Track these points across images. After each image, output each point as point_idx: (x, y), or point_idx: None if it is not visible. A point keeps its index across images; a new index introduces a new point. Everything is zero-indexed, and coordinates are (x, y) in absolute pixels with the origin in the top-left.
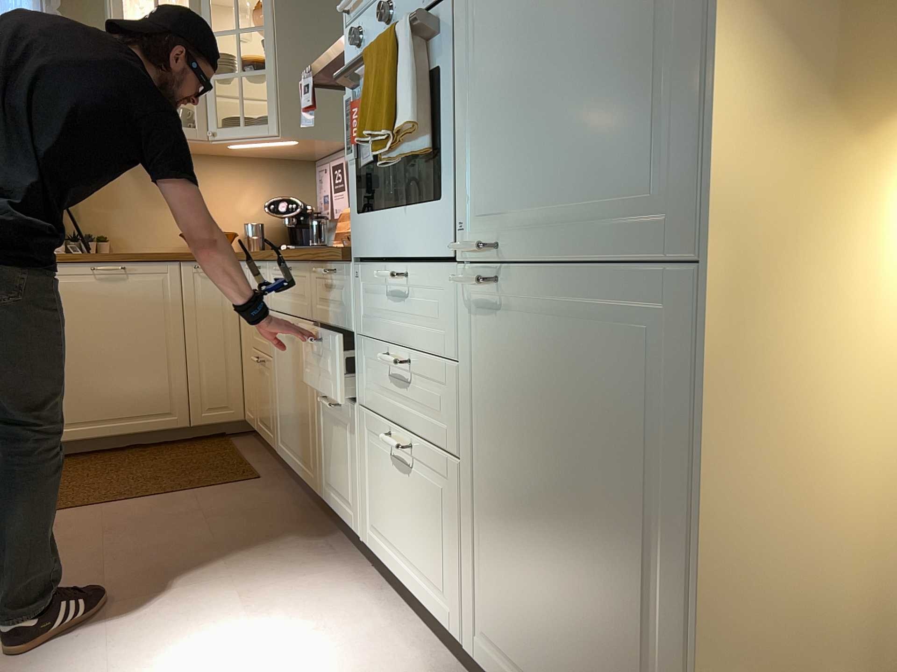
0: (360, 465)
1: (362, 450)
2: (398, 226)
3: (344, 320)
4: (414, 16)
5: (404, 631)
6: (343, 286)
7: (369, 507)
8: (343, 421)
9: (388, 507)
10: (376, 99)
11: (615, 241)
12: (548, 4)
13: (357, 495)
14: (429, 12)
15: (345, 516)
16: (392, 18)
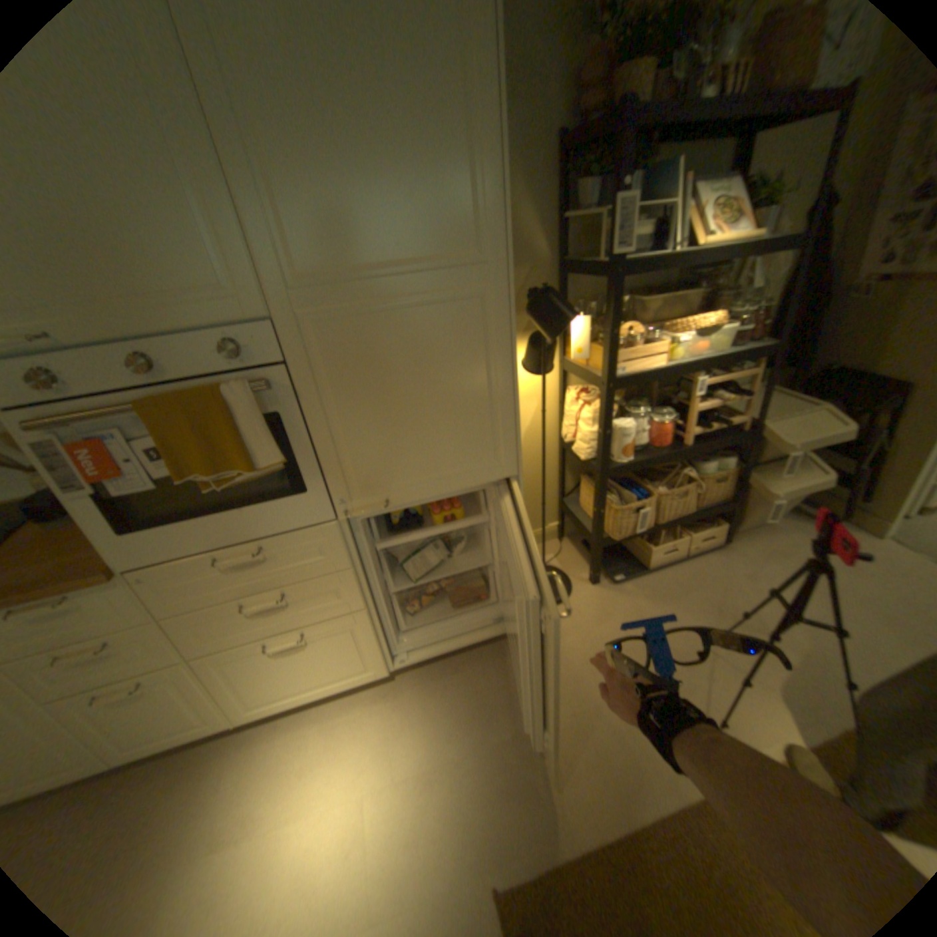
0: (201, 694)
1: (202, 684)
2: (225, 525)
3: (110, 626)
4: (251, 386)
5: (321, 718)
6: (91, 603)
7: (232, 704)
8: (144, 691)
9: (268, 683)
10: (193, 448)
11: (467, 480)
12: (402, 386)
13: (202, 714)
14: (267, 382)
15: (183, 738)
16: (144, 370)
